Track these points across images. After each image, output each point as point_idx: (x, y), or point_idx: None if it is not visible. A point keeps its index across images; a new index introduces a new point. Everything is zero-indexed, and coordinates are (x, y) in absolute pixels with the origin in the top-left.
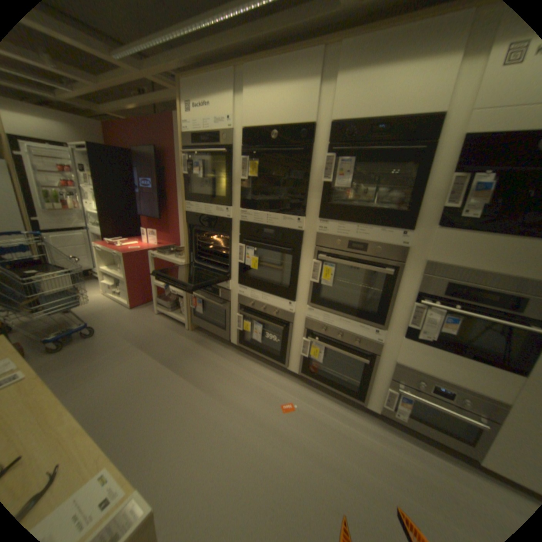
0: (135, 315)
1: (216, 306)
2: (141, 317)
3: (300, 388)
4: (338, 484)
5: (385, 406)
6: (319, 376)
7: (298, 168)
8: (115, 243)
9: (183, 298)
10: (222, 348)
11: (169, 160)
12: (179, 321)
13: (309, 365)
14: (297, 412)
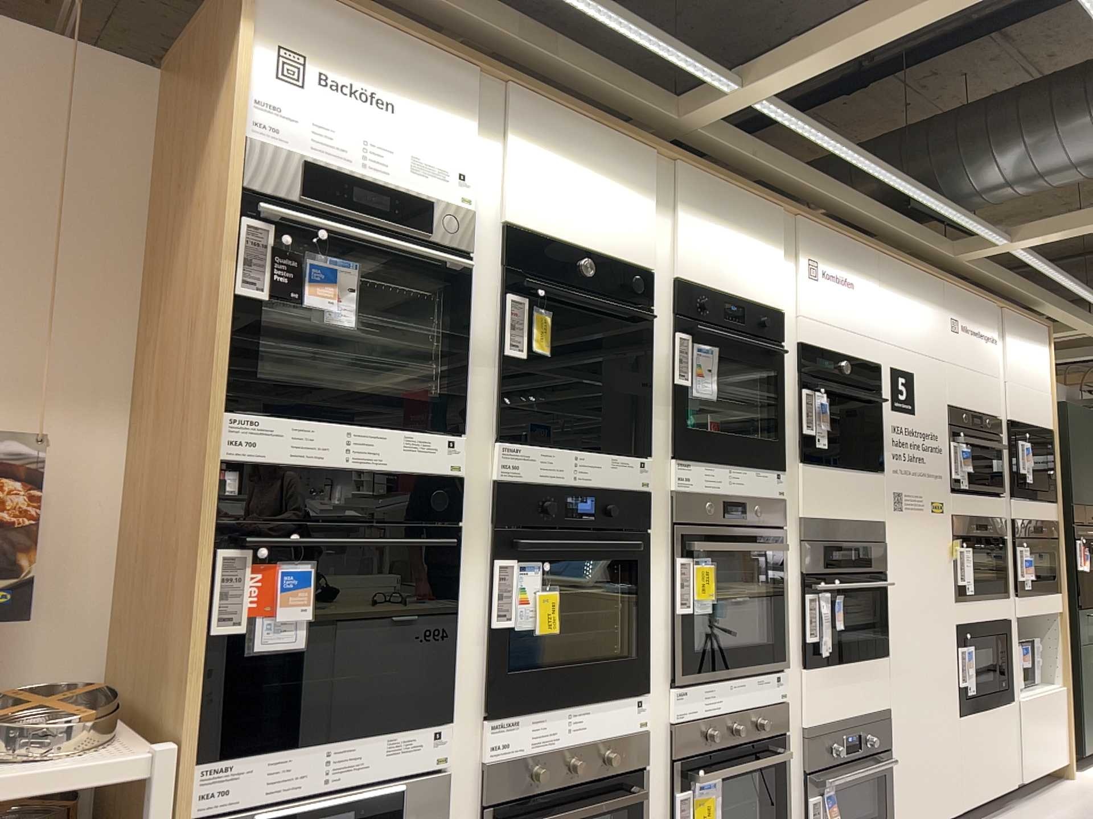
0: None
1: None
2: None
3: None
4: None
5: None
6: None
7: (617, 351)
8: None
9: None
10: None
11: None
12: None
13: None
14: None
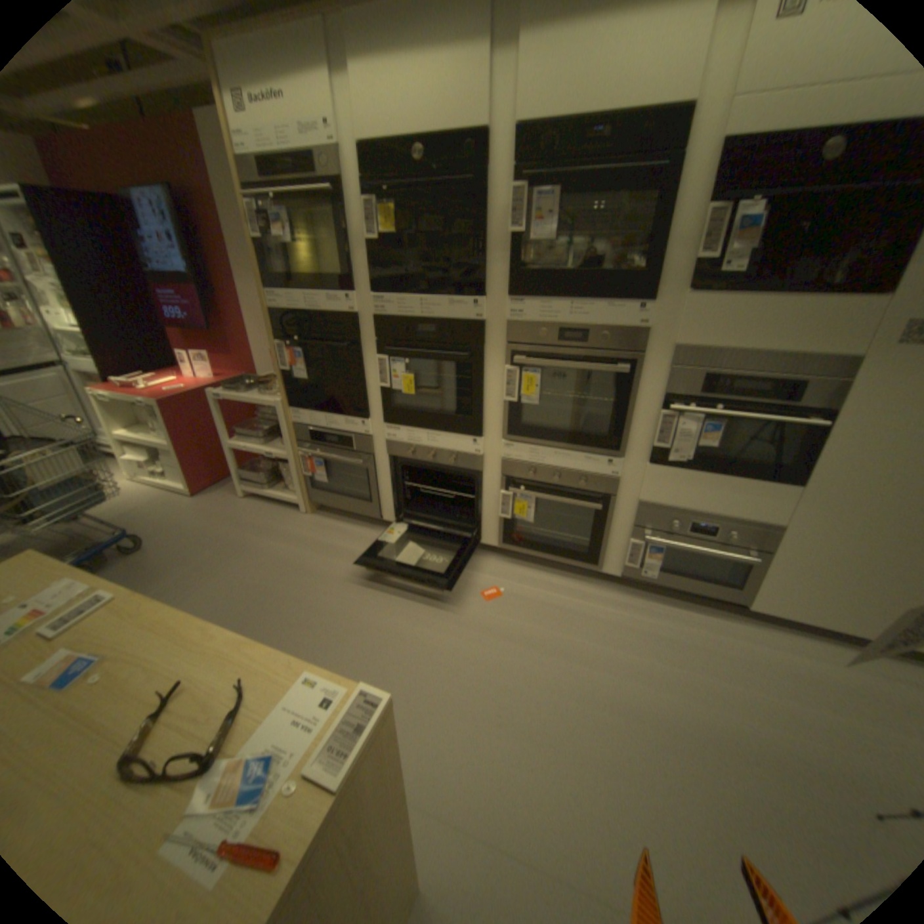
0: (203, 505)
1: (350, 466)
2: (216, 507)
3: (503, 565)
4: (577, 670)
5: (625, 564)
6: (529, 542)
7: (466, 212)
8: (133, 385)
9: (288, 464)
10: (370, 531)
11: (205, 213)
12: (286, 502)
13: (513, 530)
14: (505, 597)
